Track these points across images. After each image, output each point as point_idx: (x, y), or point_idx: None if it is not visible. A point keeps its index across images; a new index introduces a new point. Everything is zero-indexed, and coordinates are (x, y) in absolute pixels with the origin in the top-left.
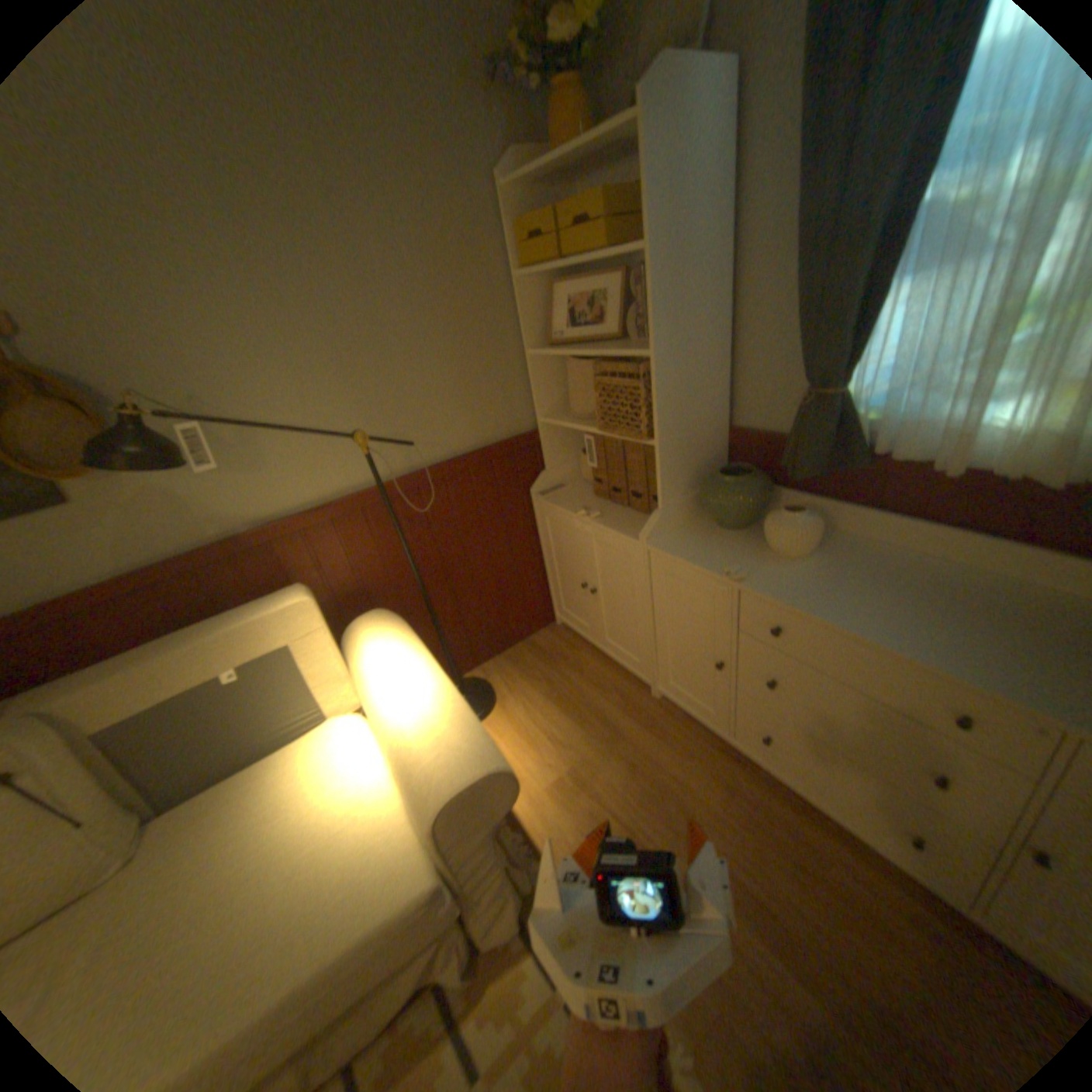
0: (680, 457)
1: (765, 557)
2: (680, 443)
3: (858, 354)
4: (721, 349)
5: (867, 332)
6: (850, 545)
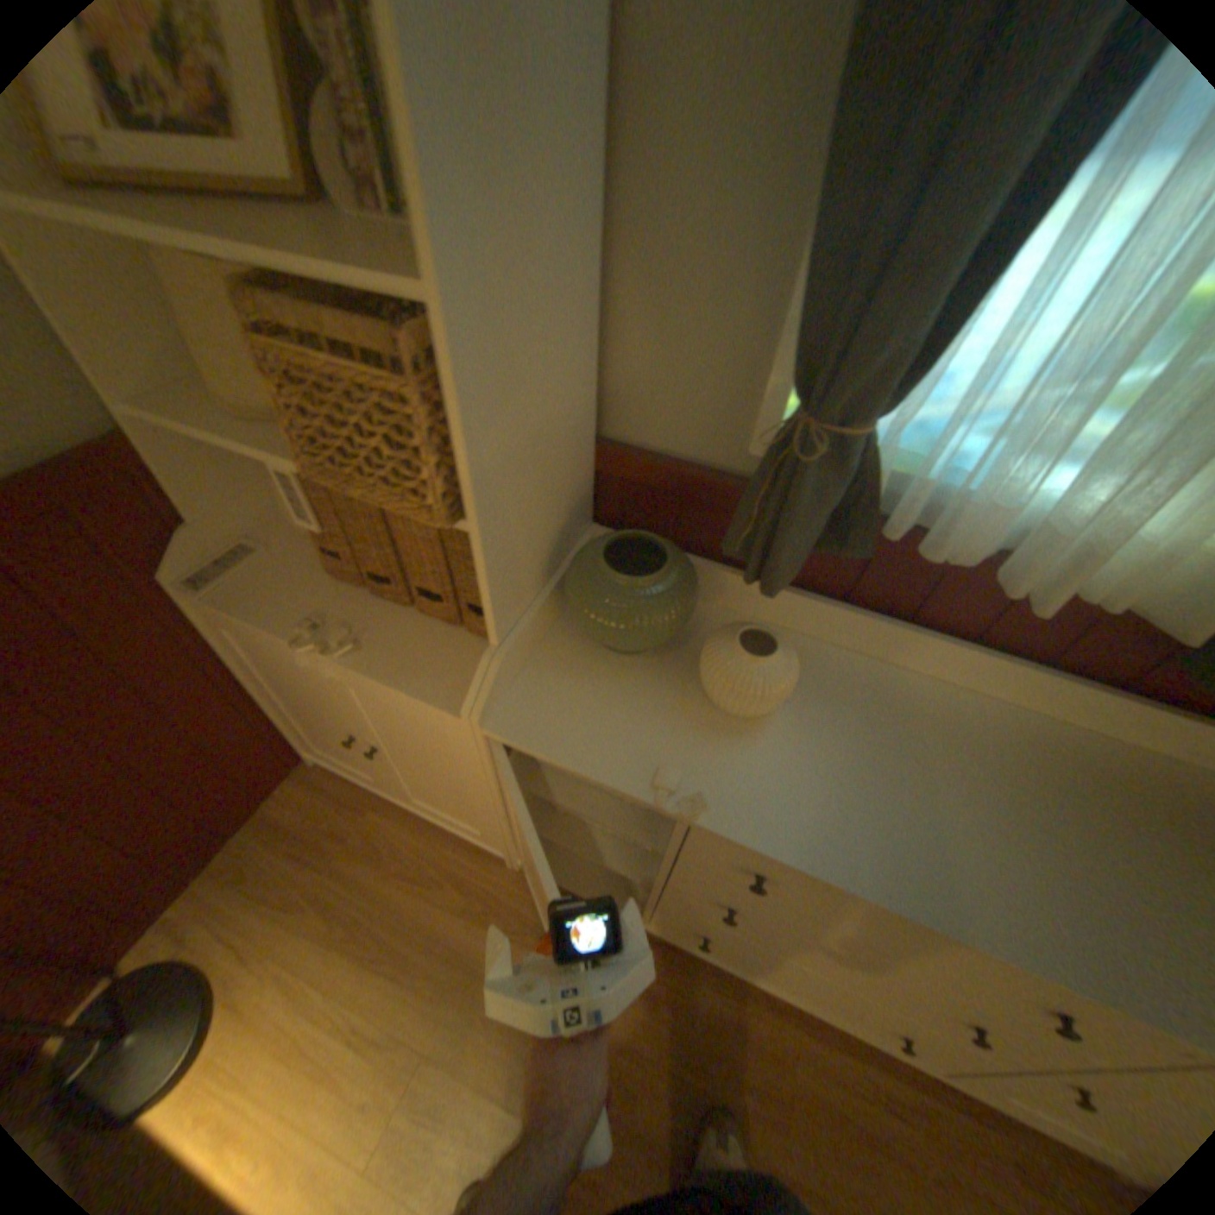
0: (529, 537)
1: (711, 726)
2: (527, 510)
3: (935, 355)
4: (592, 274)
5: (971, 305)
6: (817, 665)
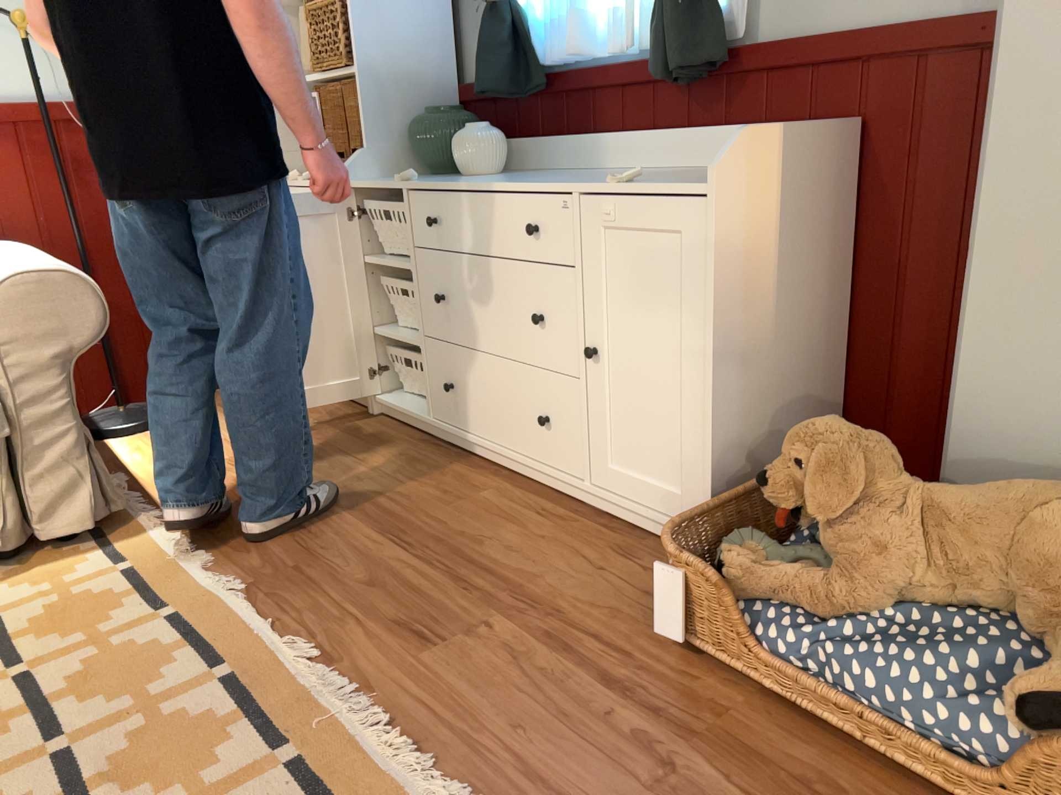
0: (387, 97)
1: (446, 178)
2: (385, 79)
3: None
4: None
5: None
6: (534, 173)
